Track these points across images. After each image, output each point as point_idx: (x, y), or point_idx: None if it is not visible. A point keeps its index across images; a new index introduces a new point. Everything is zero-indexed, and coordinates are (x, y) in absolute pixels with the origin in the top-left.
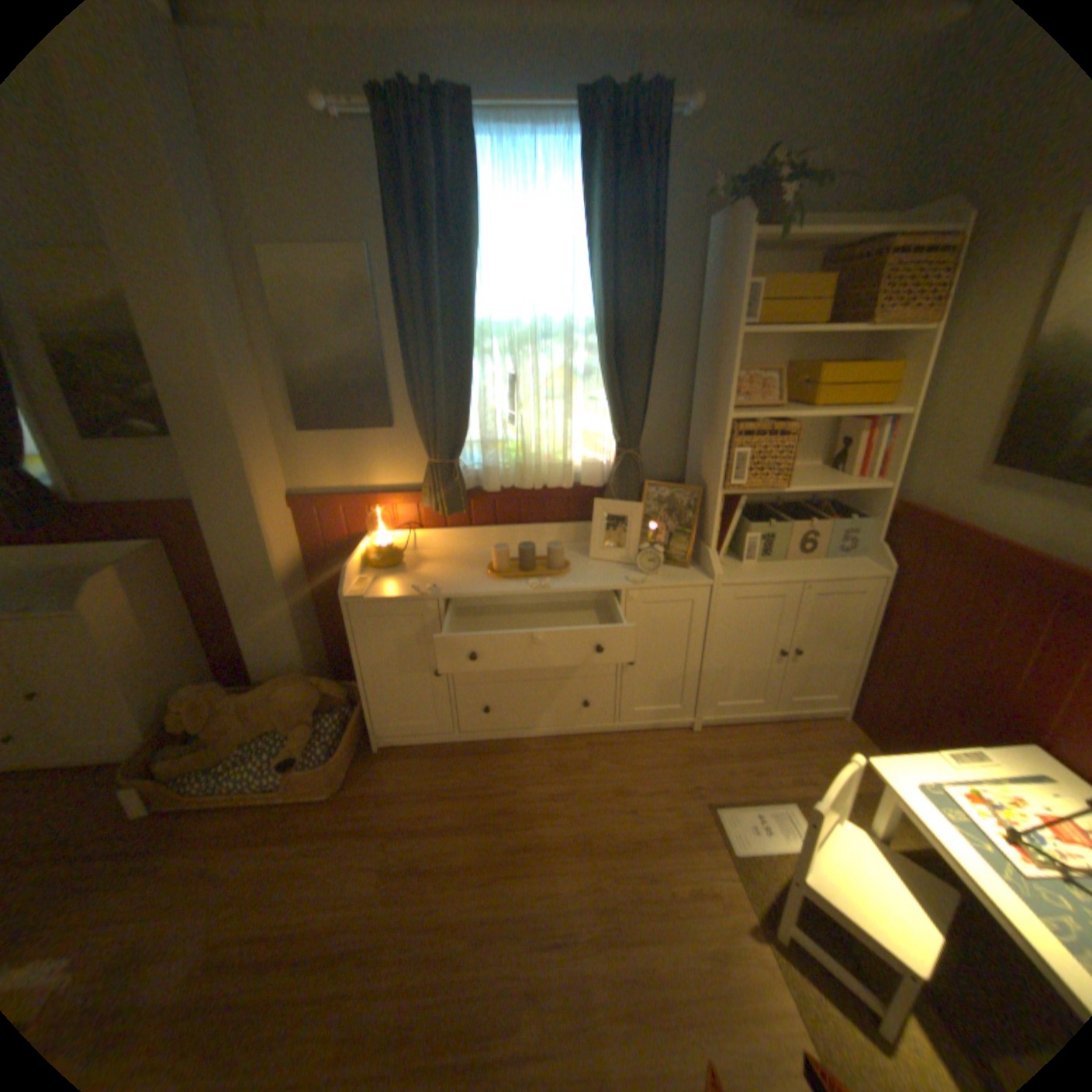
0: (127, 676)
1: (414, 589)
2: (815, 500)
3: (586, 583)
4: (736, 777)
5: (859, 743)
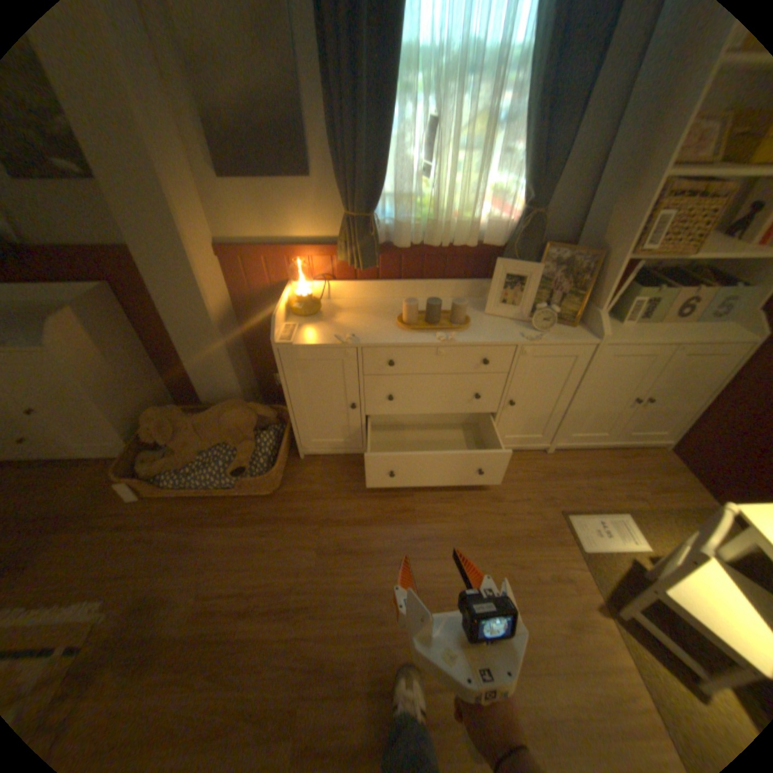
0: (102, 398)
1: (335, 337)
2: (693, 266)
3: (486, 338)
4: (581, 491)
5: (677, 468)
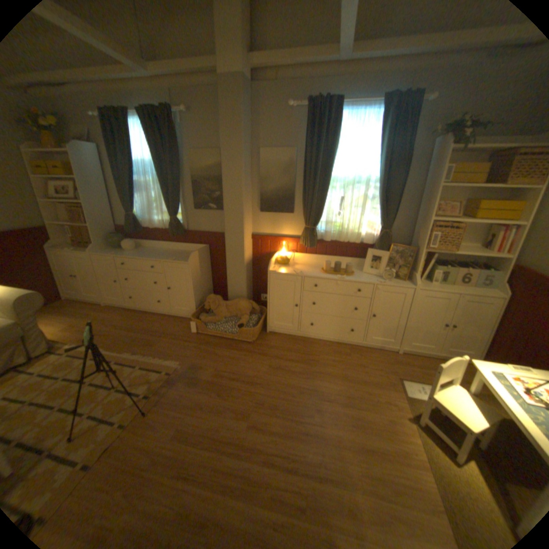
0: (195, 288)
1: (293, 272)
2: (475, 262)
3: (360, 280)
4: (415, 373)
5: None
